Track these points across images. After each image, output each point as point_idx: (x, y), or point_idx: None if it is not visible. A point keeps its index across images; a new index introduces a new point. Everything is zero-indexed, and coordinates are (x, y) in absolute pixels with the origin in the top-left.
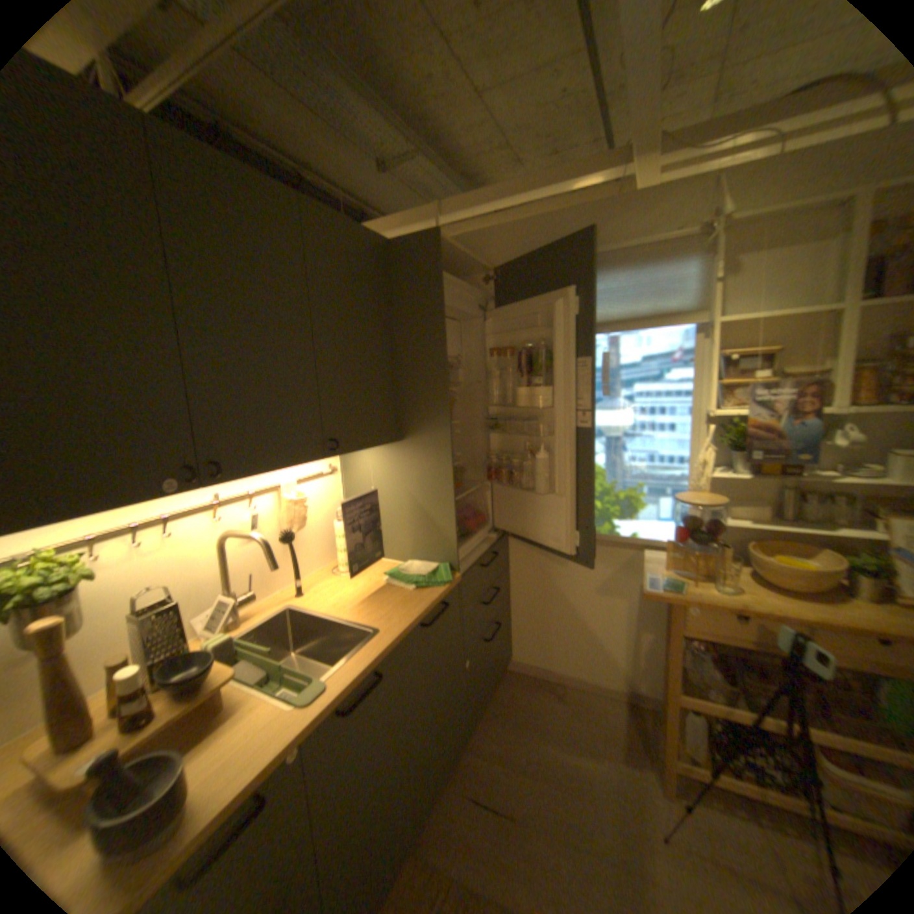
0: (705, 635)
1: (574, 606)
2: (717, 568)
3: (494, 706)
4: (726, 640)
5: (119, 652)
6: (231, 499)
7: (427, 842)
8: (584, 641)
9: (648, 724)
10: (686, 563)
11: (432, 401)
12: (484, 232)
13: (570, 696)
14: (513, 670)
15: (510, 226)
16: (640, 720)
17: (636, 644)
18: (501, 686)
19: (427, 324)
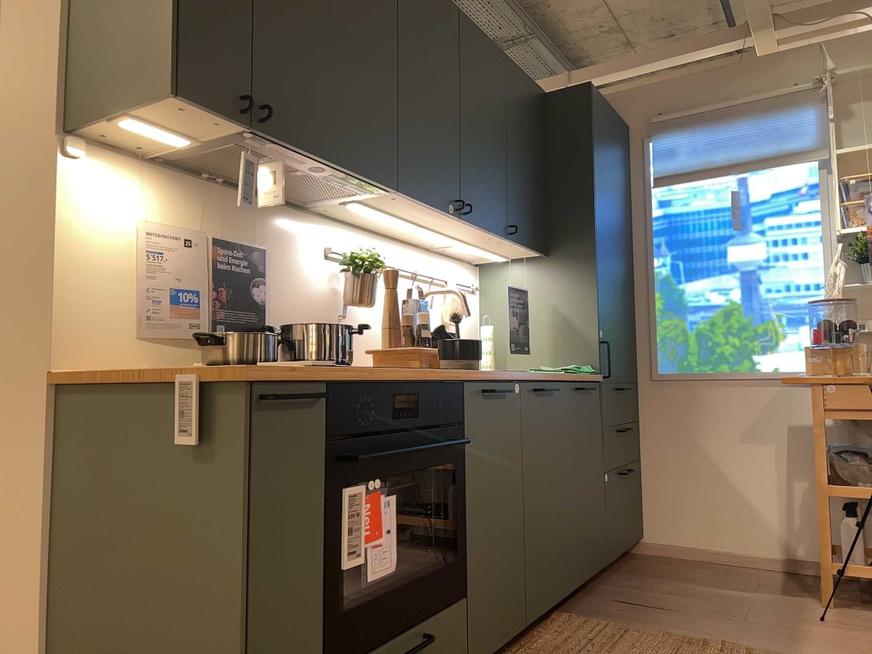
0: (842, 412)
1: (715, 458)
2: (853, 364)
3: (628, 567)
4: (862, 414)
5: (375, 342)
6: (420, 276)
7: (577, 612)
8: (729, 500)
9: (807, 580)
10: (823, 364)
11: (578, 217)
12: (612, 96)
13: (715, 566)
14: (645, 551)
15: (637, 90)
16: (798, 578)
17: (787, 494)
18: (633, 559)
19: (576, 155)
